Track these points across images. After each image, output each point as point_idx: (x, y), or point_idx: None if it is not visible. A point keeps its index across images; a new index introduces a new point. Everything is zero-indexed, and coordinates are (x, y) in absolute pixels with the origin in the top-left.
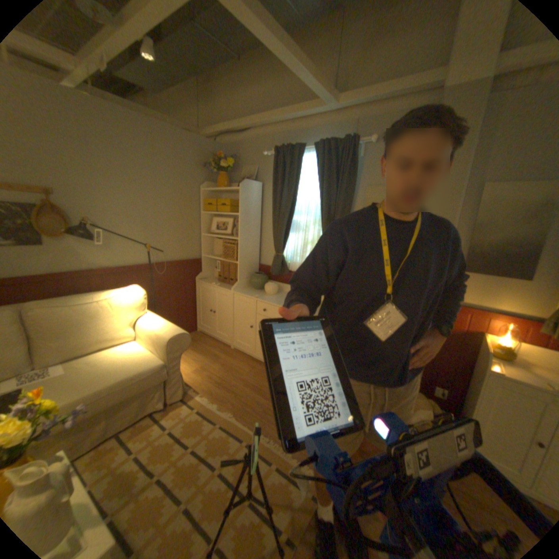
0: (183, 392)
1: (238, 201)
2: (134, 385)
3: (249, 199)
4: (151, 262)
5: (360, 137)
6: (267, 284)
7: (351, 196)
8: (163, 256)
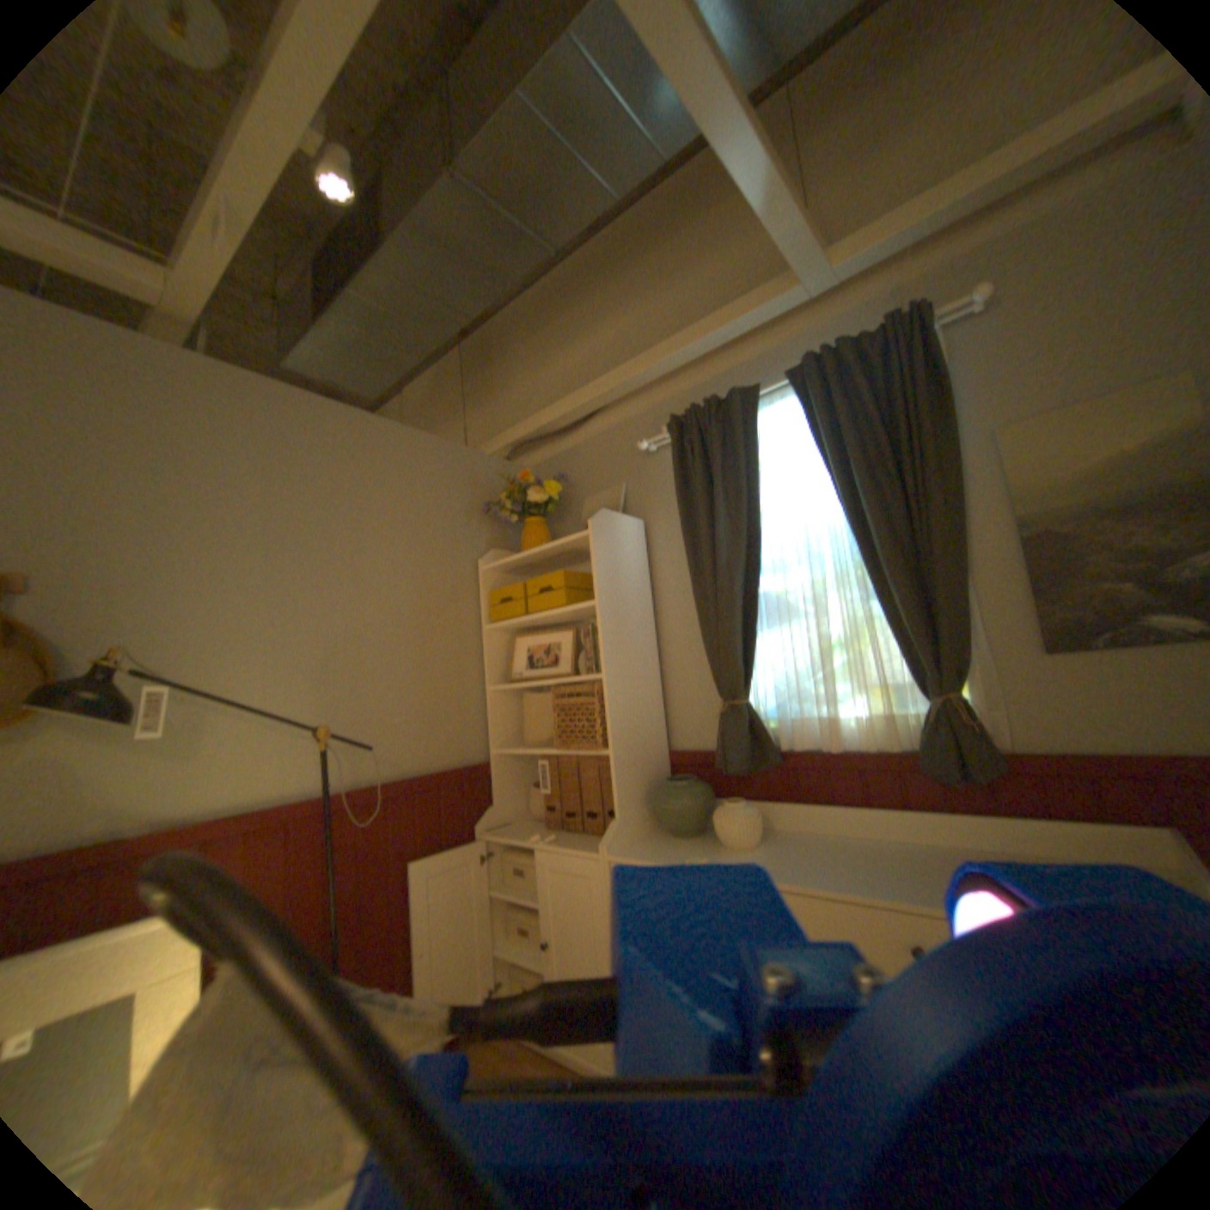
0: None
1: (586, 574)
2: None
3: (618, 559)
4: (337, 786)
5: (933, 307)
6: (725, 808)
7: (956, 463)
8: (376, 764)
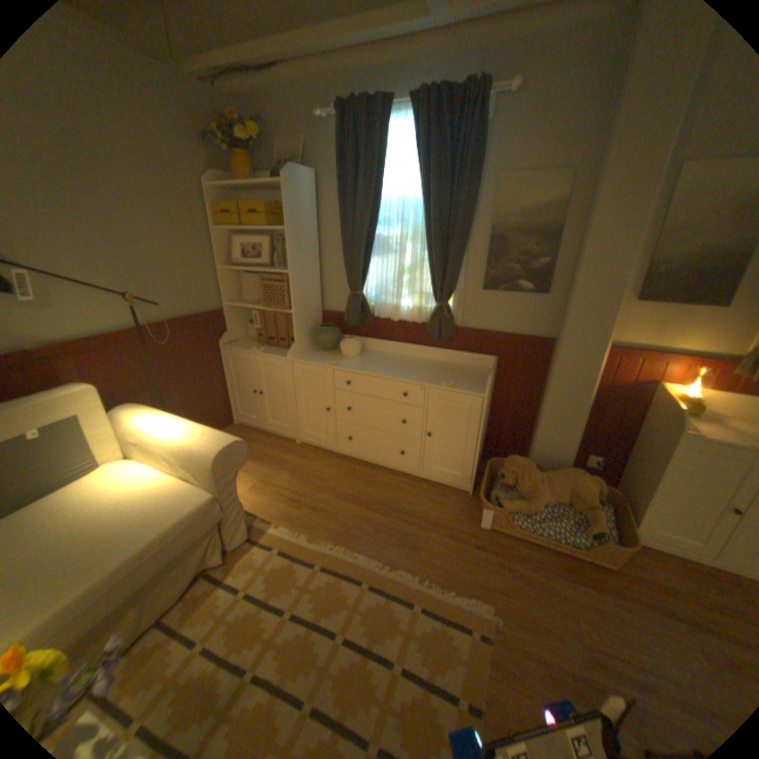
0: (246, 525)
1: (278, 205)
2: (172, 541)
3: (299, 201)
4: (138, 322)
5: (493, 83)
6: (345, 341)
7: (476, 190)
8: (158, 310)
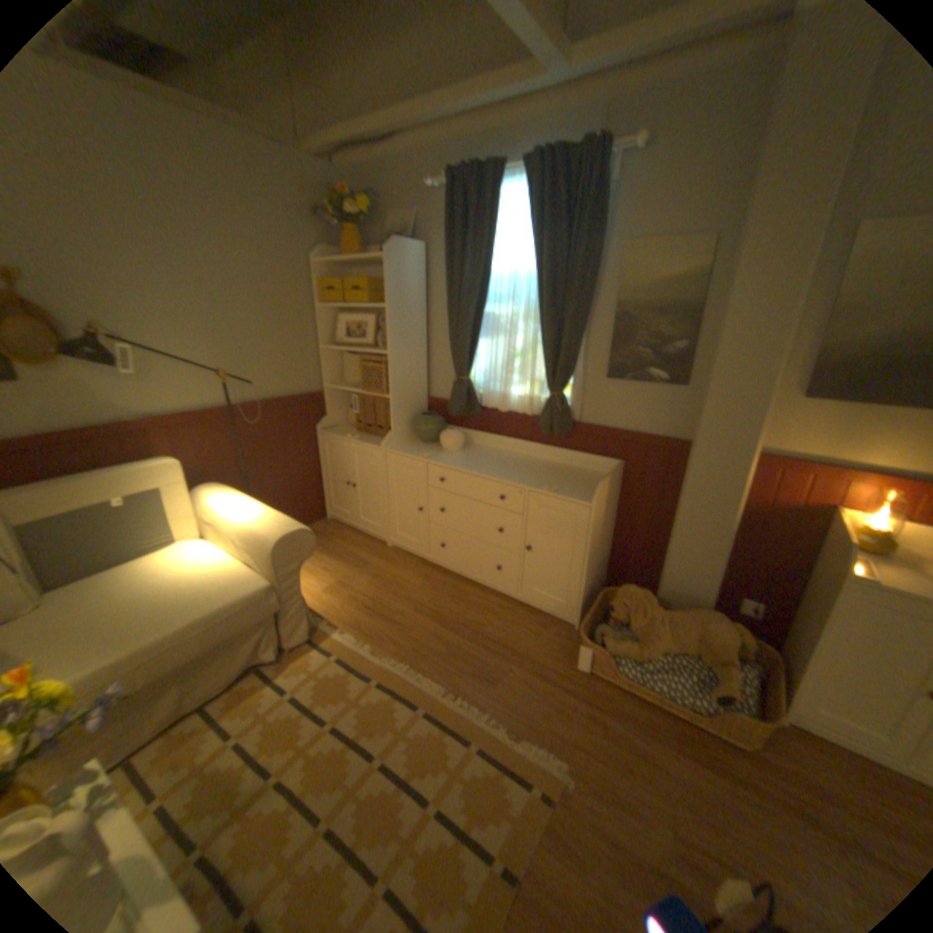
0: (311, 627)
1: (384, 282)
2: (221, 625)
3: (404, 277)
4: (234, 402)
5: (615, 140)
6: (446, 433)
7: (596, 262)
8: (255, 391)
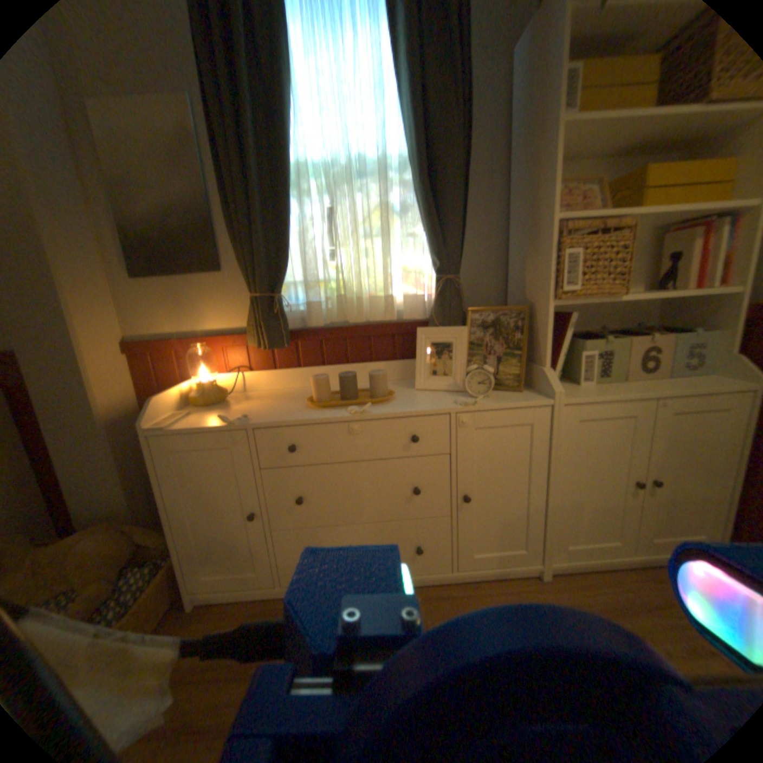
0: None
1: None
2: None
3: None
4: None
5: None
6: None
7: None
8: None
